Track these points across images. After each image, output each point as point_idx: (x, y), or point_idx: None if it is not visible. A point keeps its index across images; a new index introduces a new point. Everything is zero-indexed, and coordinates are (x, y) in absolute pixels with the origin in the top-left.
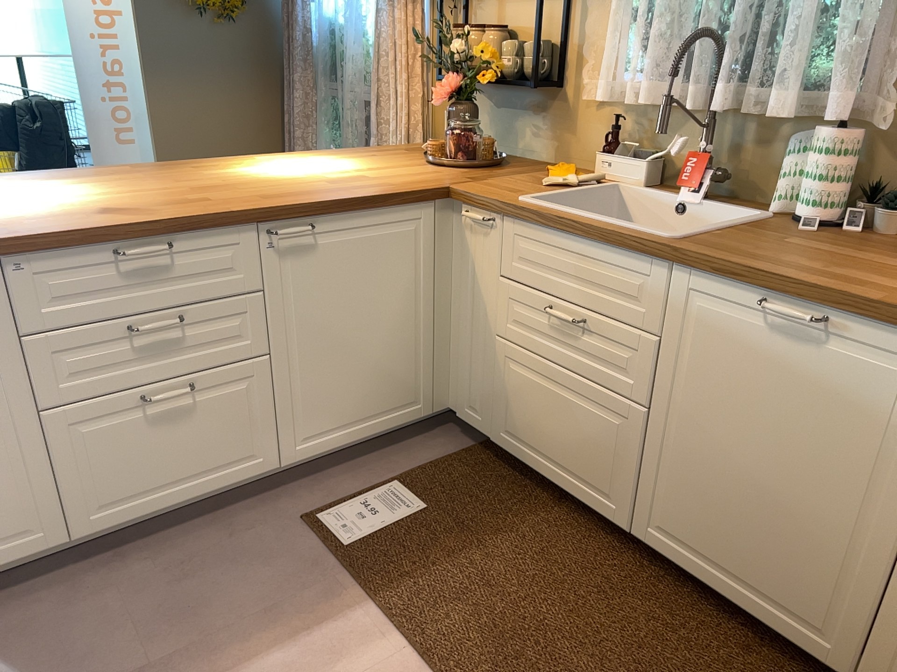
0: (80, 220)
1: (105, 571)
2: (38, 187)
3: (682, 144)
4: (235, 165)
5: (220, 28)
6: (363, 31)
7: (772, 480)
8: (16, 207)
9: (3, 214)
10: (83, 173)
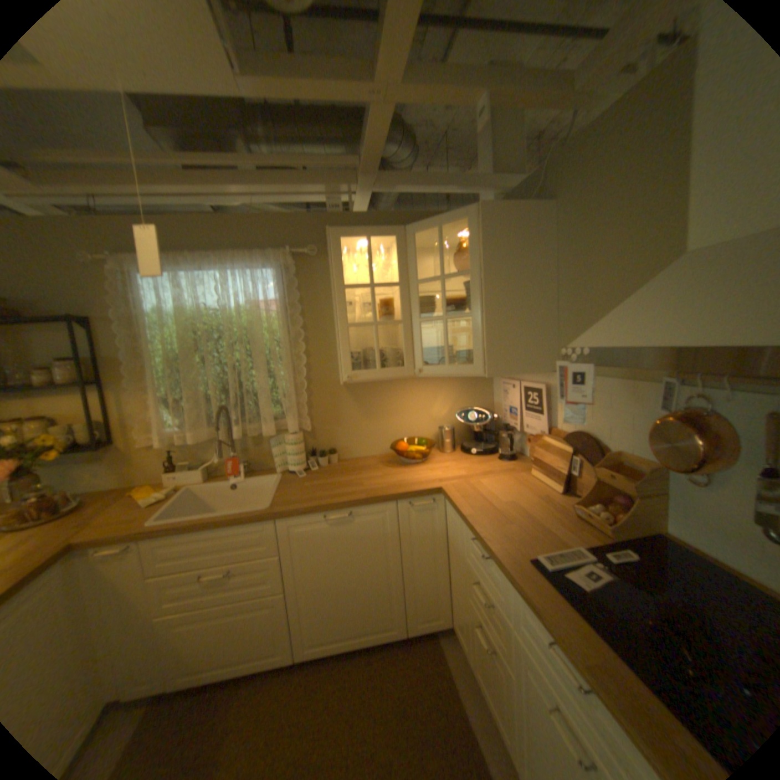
0: None
1: None
2: None
3: (220, 456)
4: None
5: None
6: None
7: (352, 585)
8: None
9: None
10: None
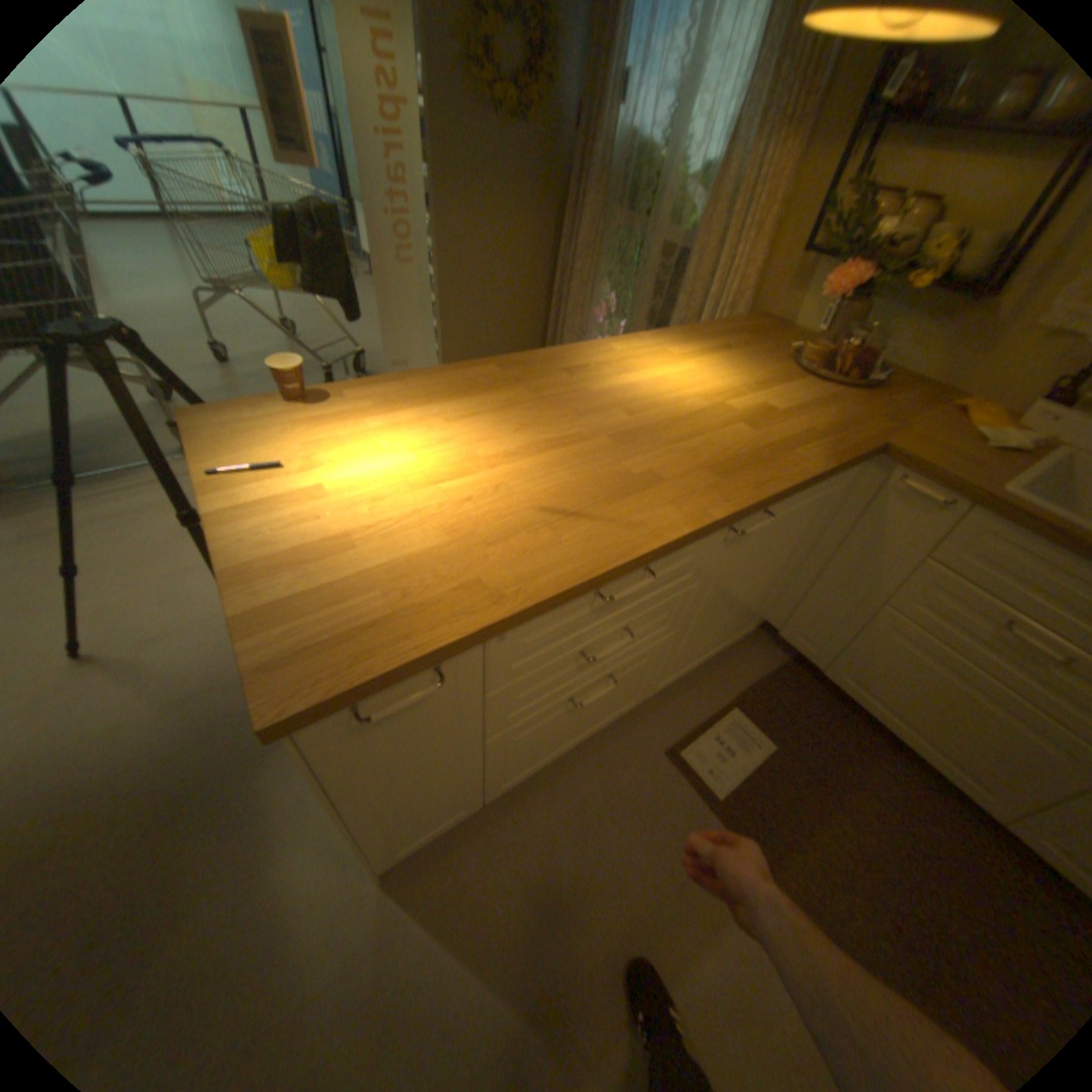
0: (551, 546)
1: (510, 822)
2: (426, 422)
3: None
4: (604, 365)
5: (509, 126)
6: (689, 153)
7: None
8: (442, 494)
9: (437, 516)
10: (451, 379)
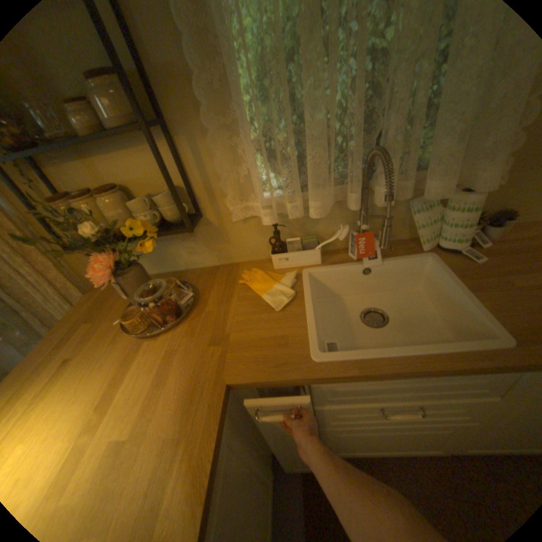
0: None
1: None
2: None
3: (347, 228)
4: None
5: None
6: None
7: None
8: None
9: None
10: None
